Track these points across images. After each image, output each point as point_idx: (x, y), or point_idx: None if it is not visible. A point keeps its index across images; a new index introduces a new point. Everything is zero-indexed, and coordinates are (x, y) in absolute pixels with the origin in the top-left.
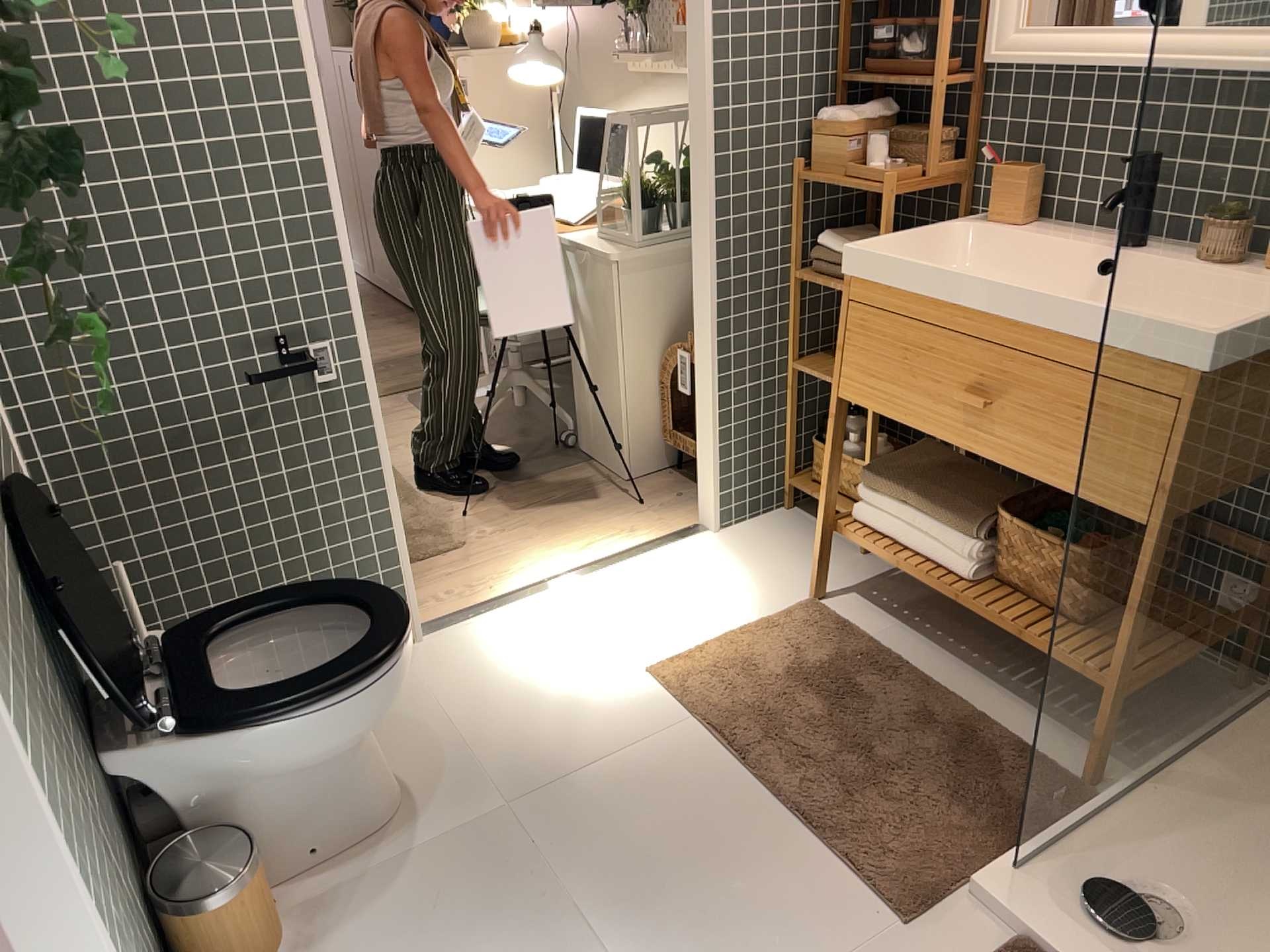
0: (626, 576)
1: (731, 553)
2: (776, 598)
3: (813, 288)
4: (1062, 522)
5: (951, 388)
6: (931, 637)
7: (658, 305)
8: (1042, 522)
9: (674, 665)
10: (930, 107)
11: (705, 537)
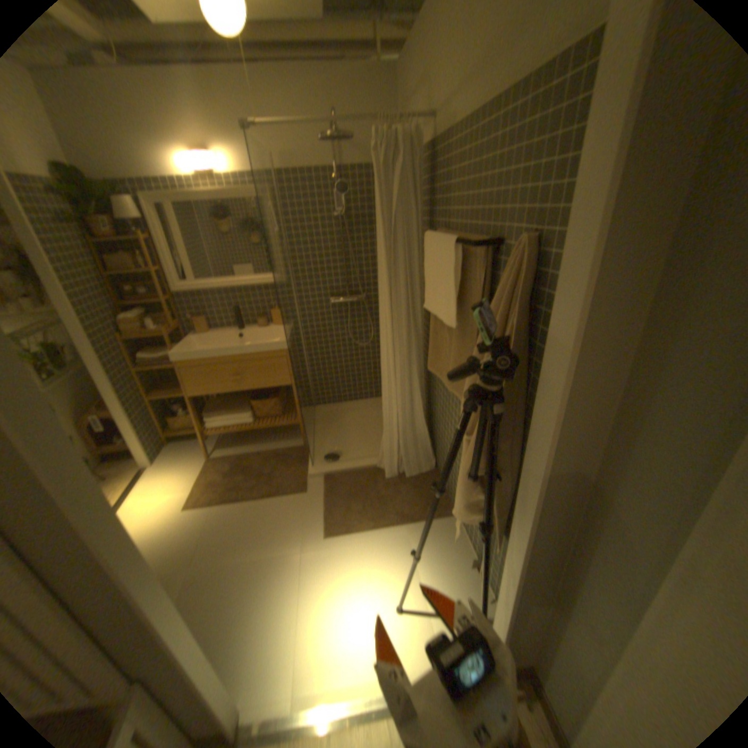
0: (133, 502)
1: (163, 470)
2: (195, 468)
3: (138, 374)
4: (261, 399)
5: (220, 381)
6: (246, 446)
7: (62, 409)
8: (257, 401)
9: (187, 505)
10: (152, 308)
11: (147, 473)
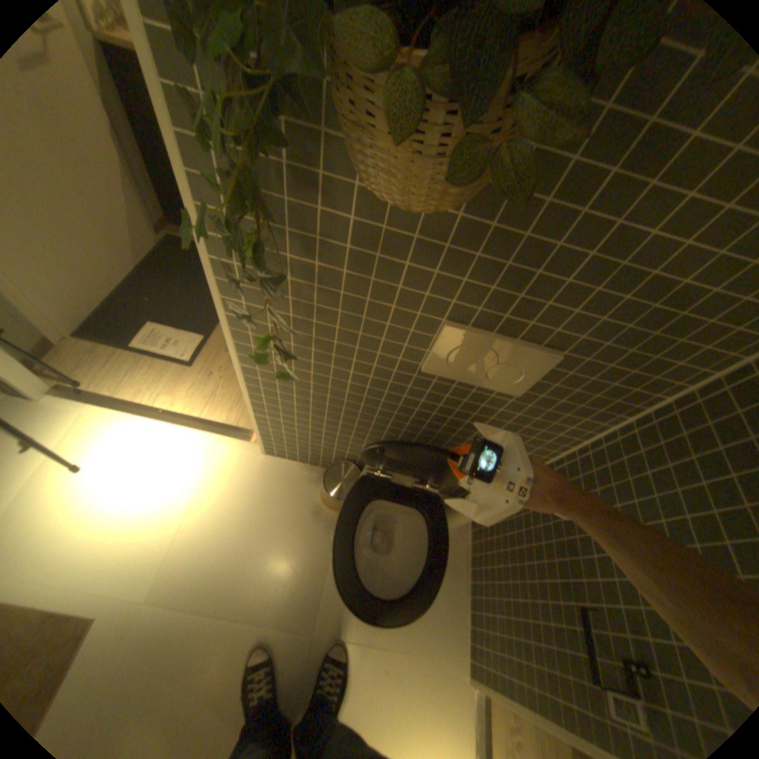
0: None
1: None
2: None
3: None
4: None
5: None
6: None
7: None
8: None
9: None
10: None
11: None
